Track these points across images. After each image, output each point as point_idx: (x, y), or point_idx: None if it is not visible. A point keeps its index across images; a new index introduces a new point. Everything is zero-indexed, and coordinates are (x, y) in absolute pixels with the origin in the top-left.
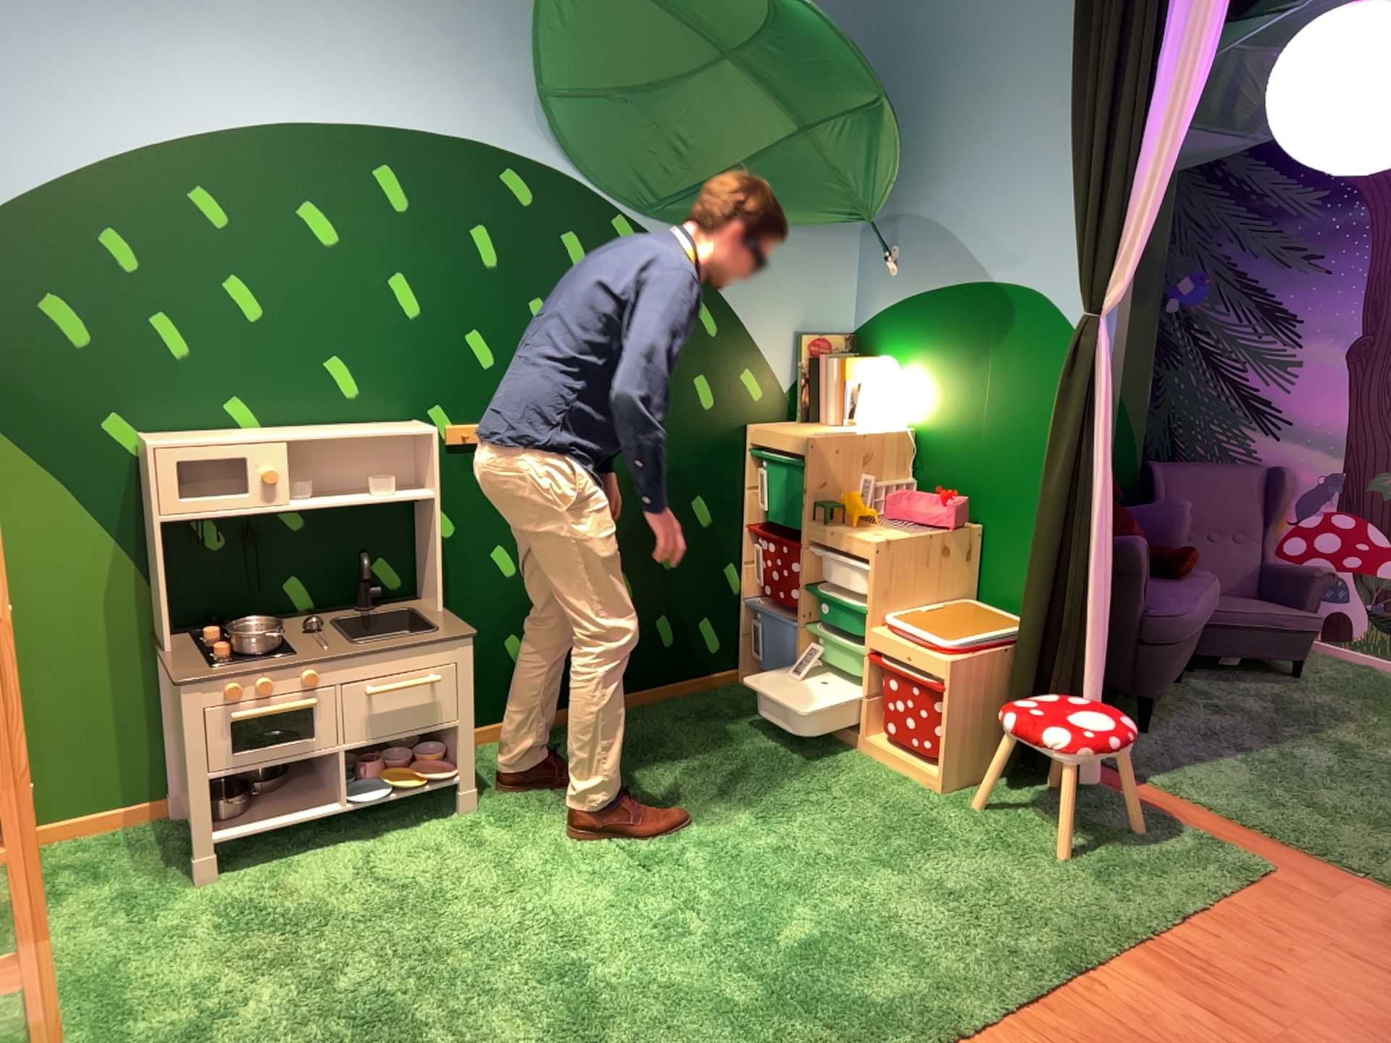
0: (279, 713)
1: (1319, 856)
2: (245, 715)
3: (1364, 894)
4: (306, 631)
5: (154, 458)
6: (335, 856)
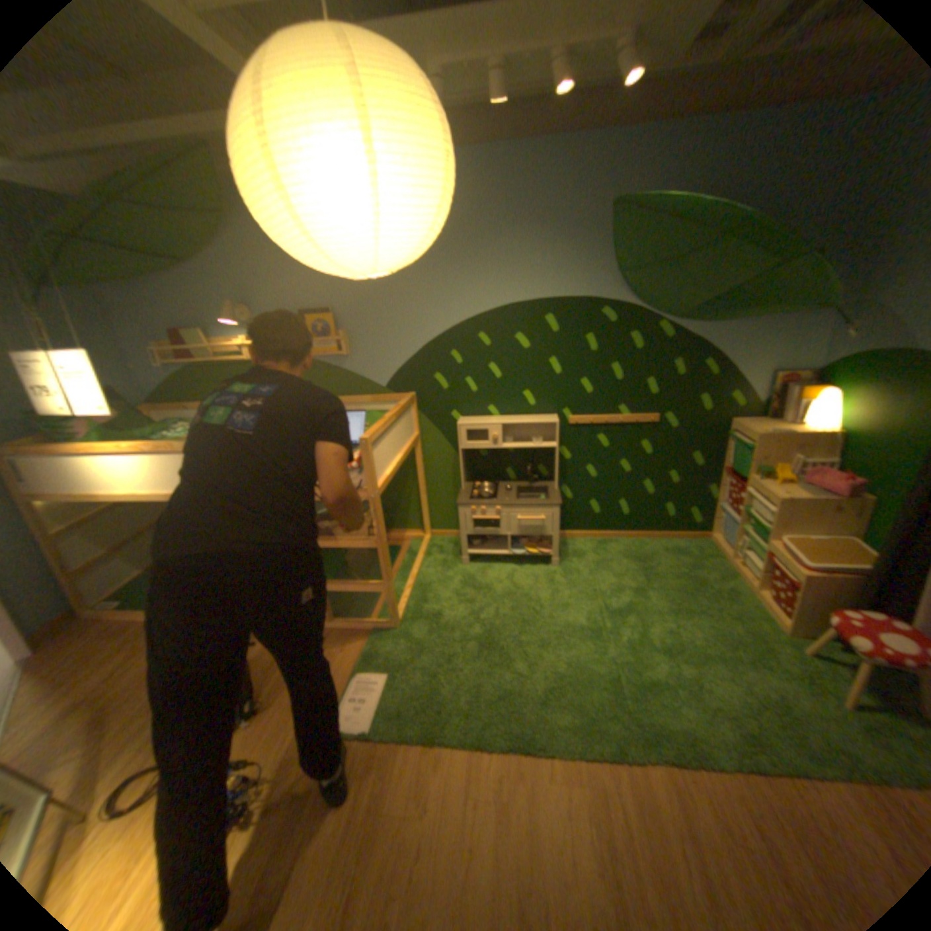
0: (487, 520)
1: None
2: (476, 519)
3: None
4: (505, 491)
5: (459, 429)
6: (505, 569)
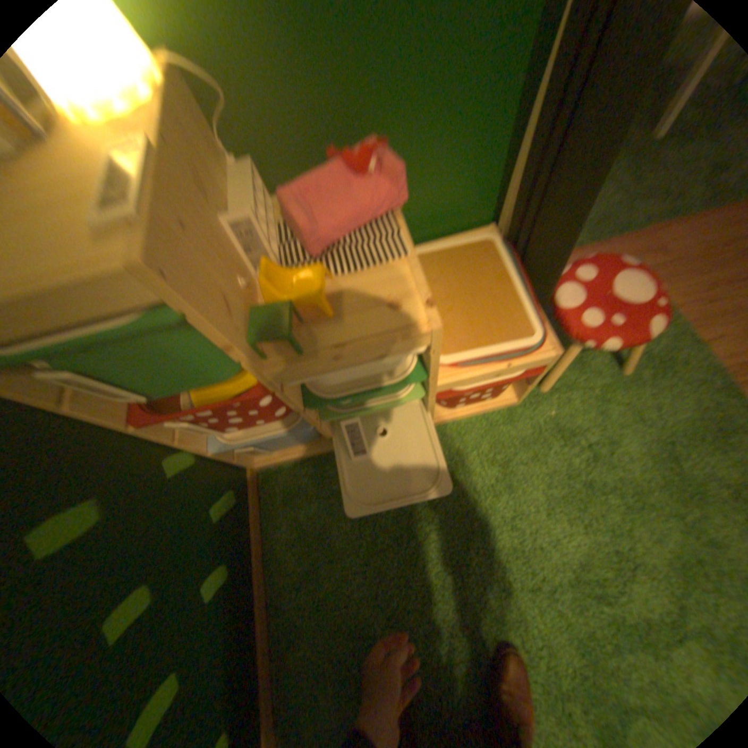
0: None
1: (624, 233)
2: None
3: (667, 238)
4: None
5: None
6: None
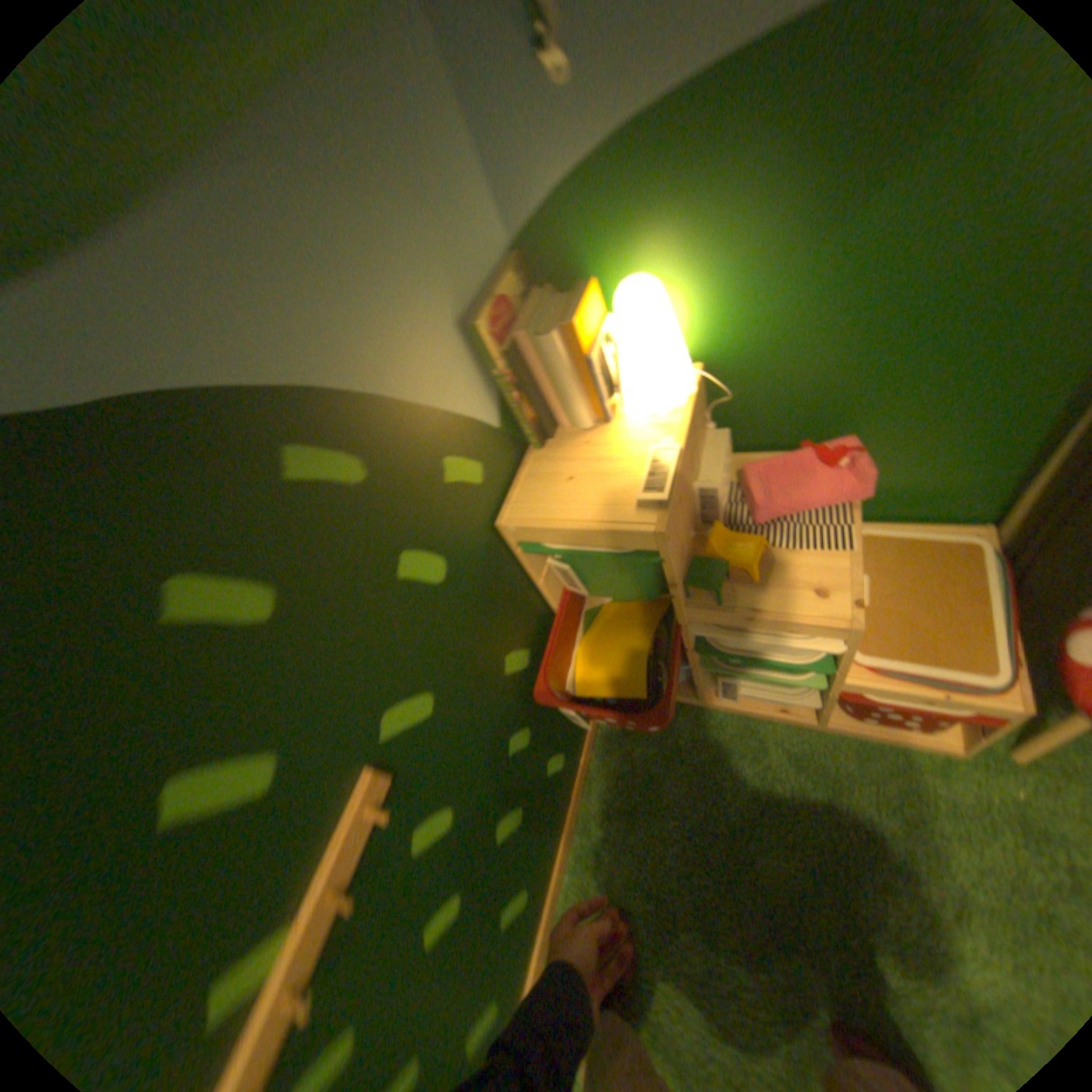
0: None
1: None
2: None
3: None
4: None
5: None
6: None
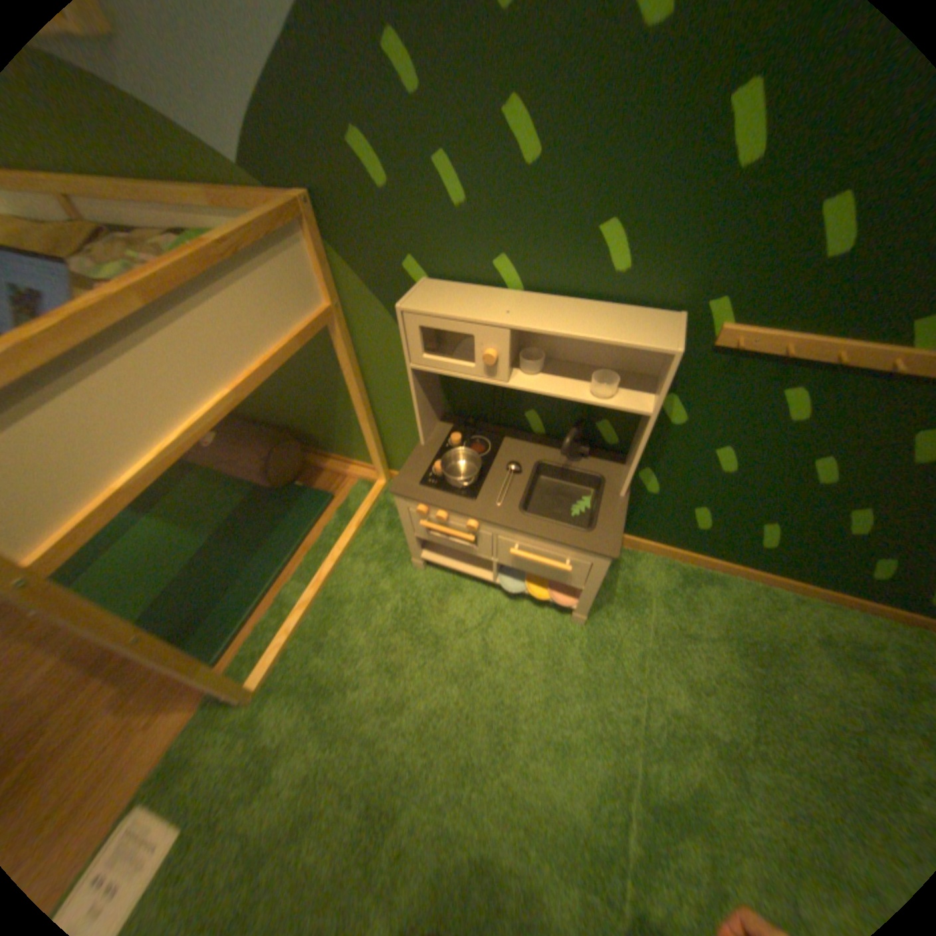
0: (449, 535)
1: None
2: (427, 526)
3: None
4: (507, 470)
5: (406, 318)
6: (484, 598)
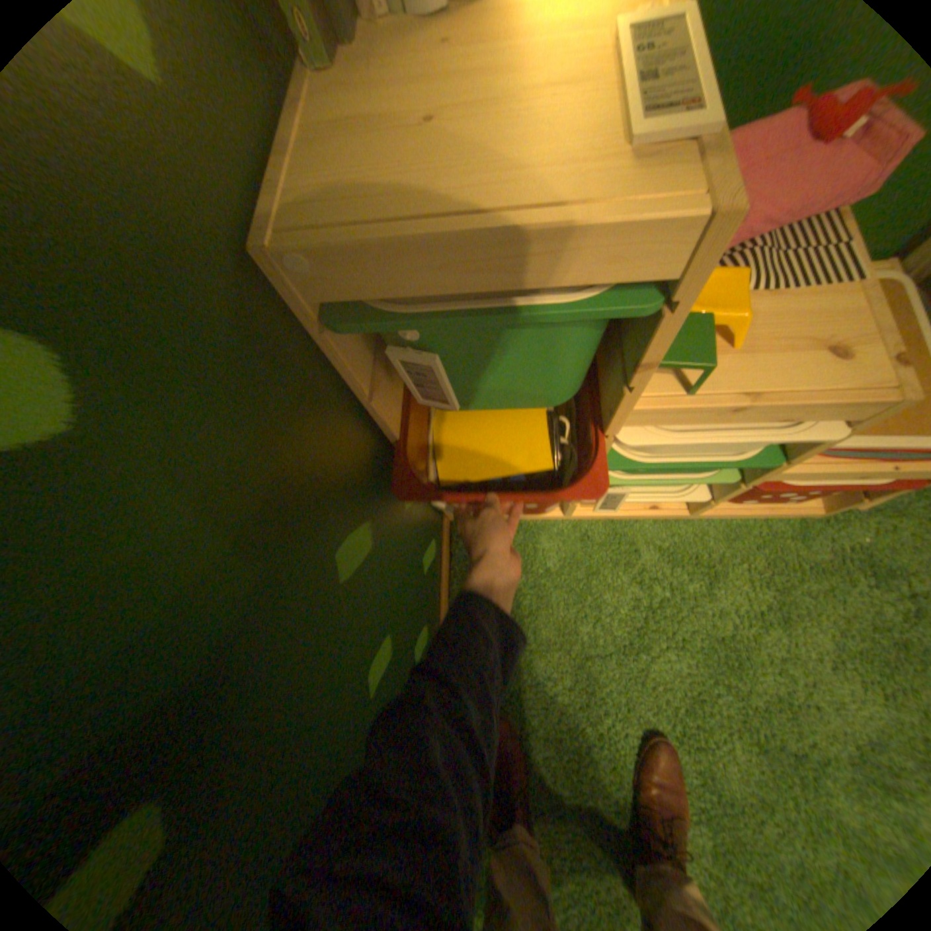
0: None
1: None
2: None
3: None
4: None
5: None
6: None
